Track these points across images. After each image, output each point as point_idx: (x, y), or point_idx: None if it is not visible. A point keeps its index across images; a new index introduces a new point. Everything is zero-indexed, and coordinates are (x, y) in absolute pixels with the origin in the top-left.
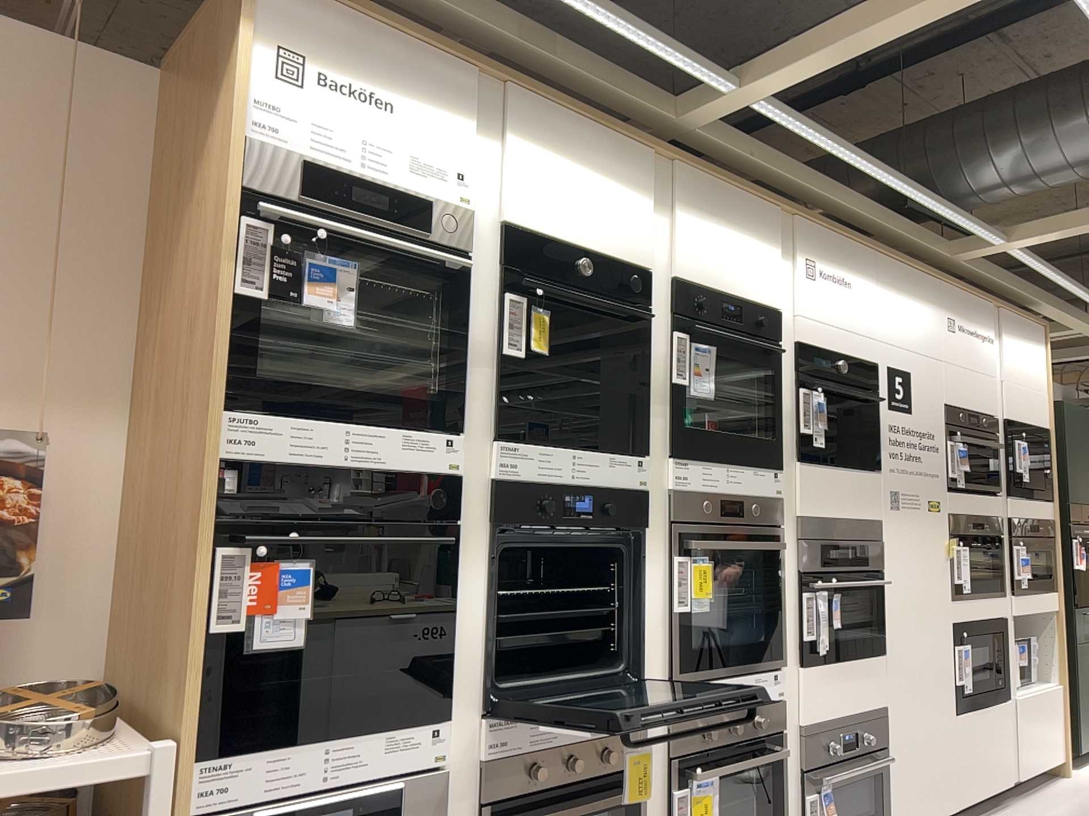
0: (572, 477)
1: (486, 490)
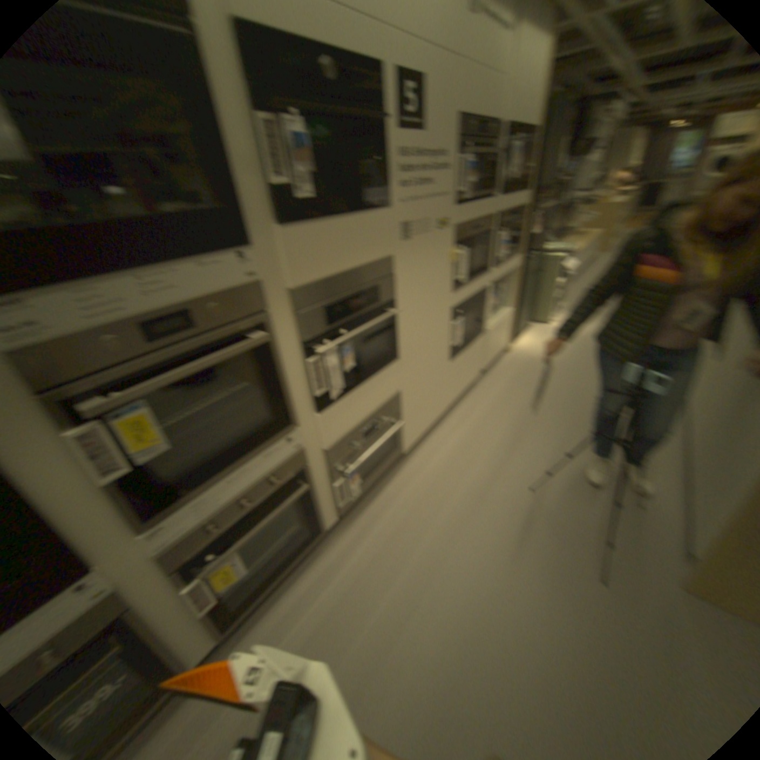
0: None
1: None
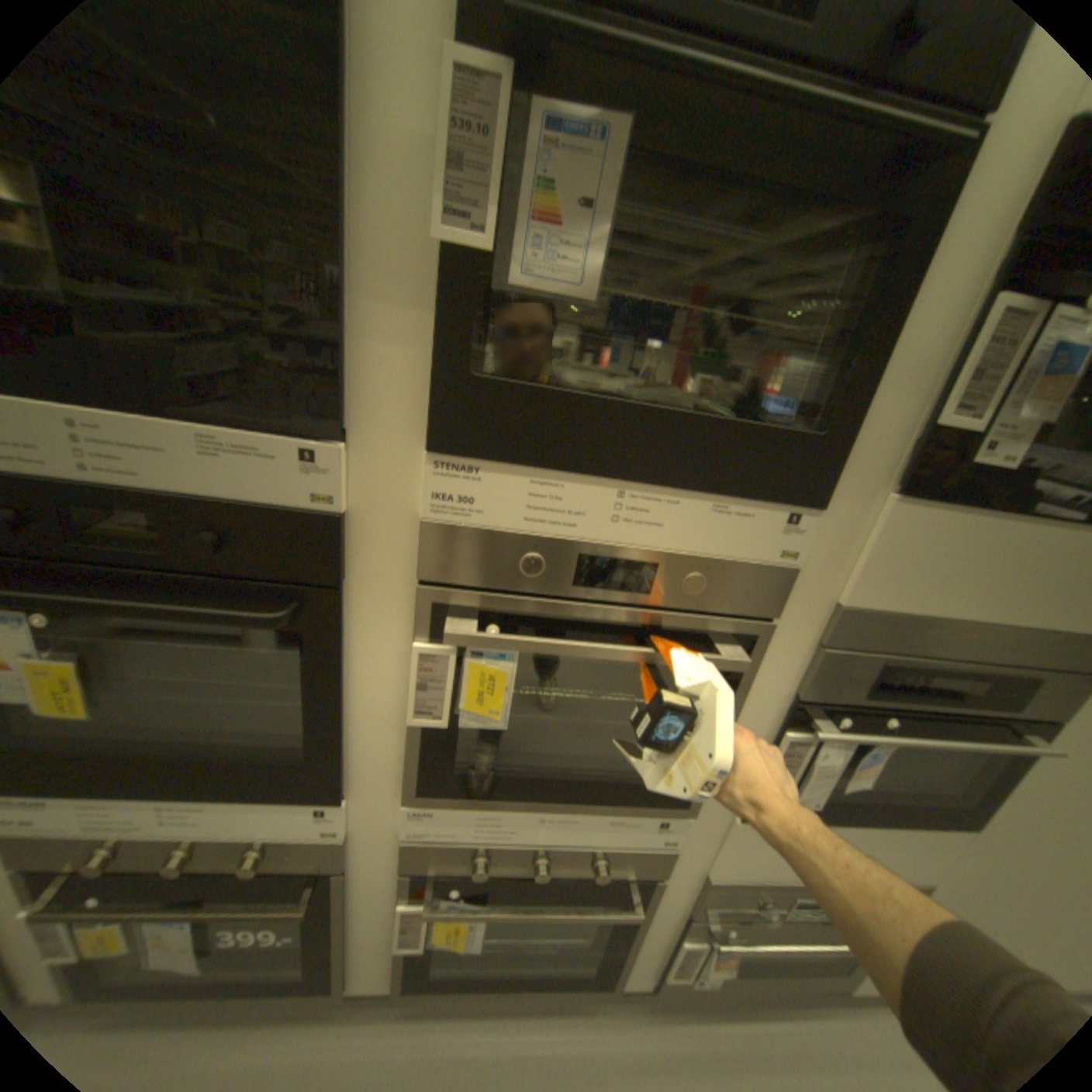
0: (84, 471)
1: None
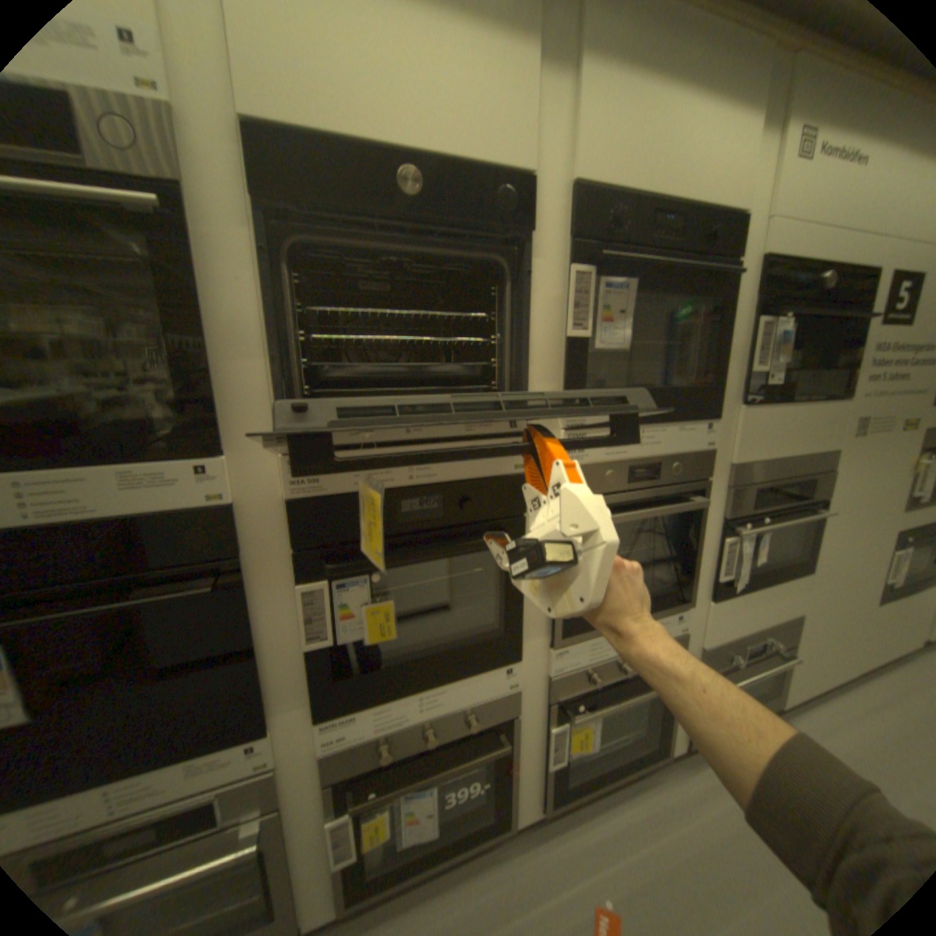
0: (410, 480)
1: (276, 514)
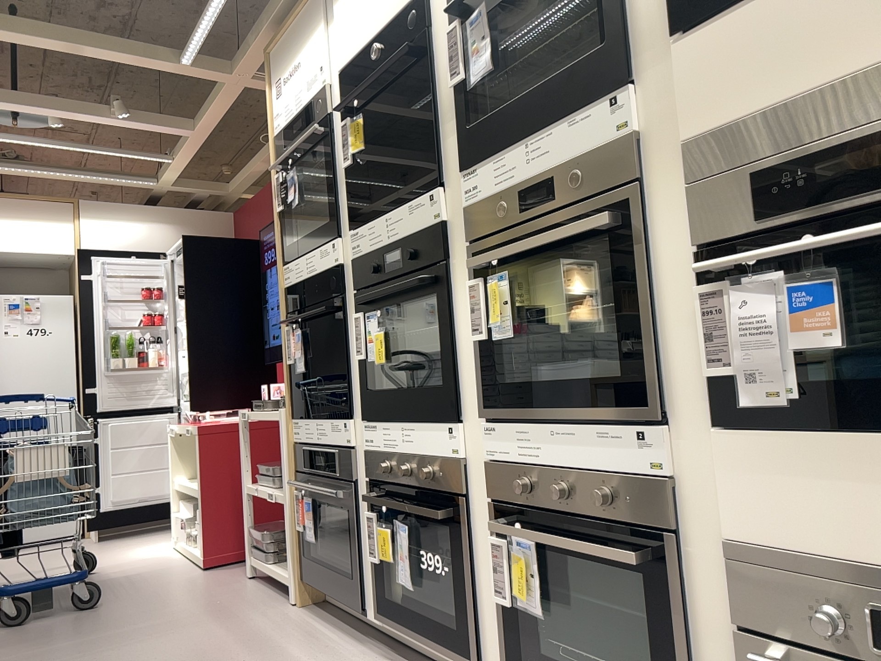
0: (387, 238)
1: (352, 270)
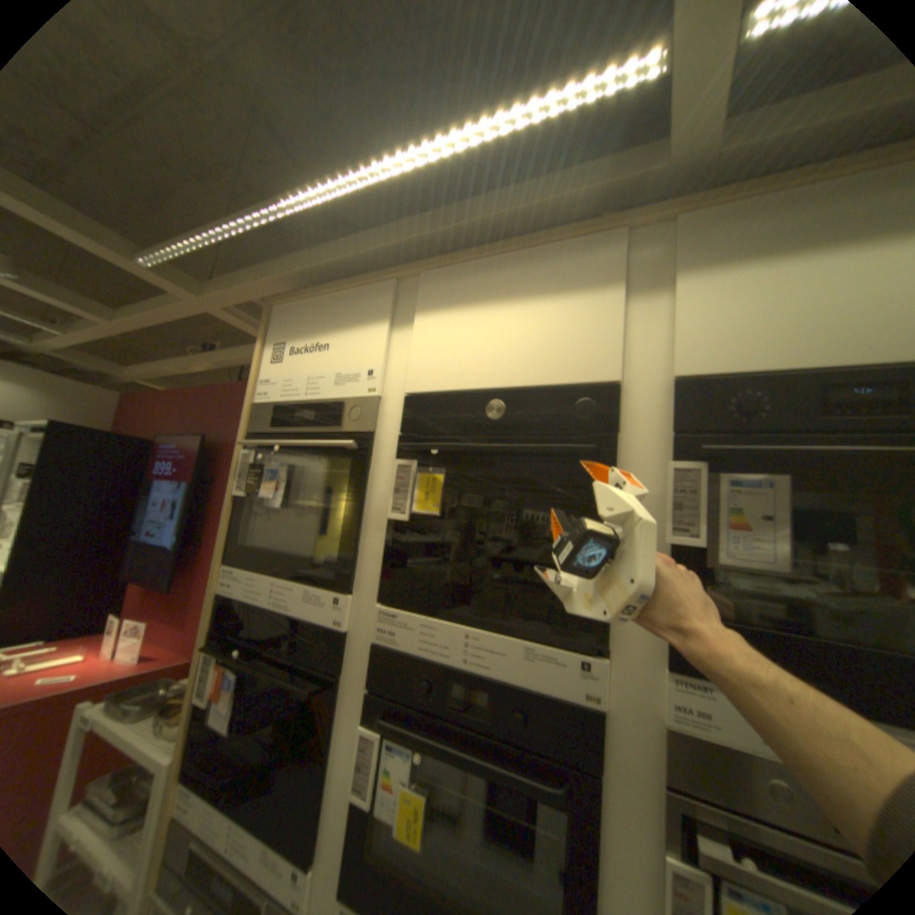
0: (466, 664)
1: (368, 654)
